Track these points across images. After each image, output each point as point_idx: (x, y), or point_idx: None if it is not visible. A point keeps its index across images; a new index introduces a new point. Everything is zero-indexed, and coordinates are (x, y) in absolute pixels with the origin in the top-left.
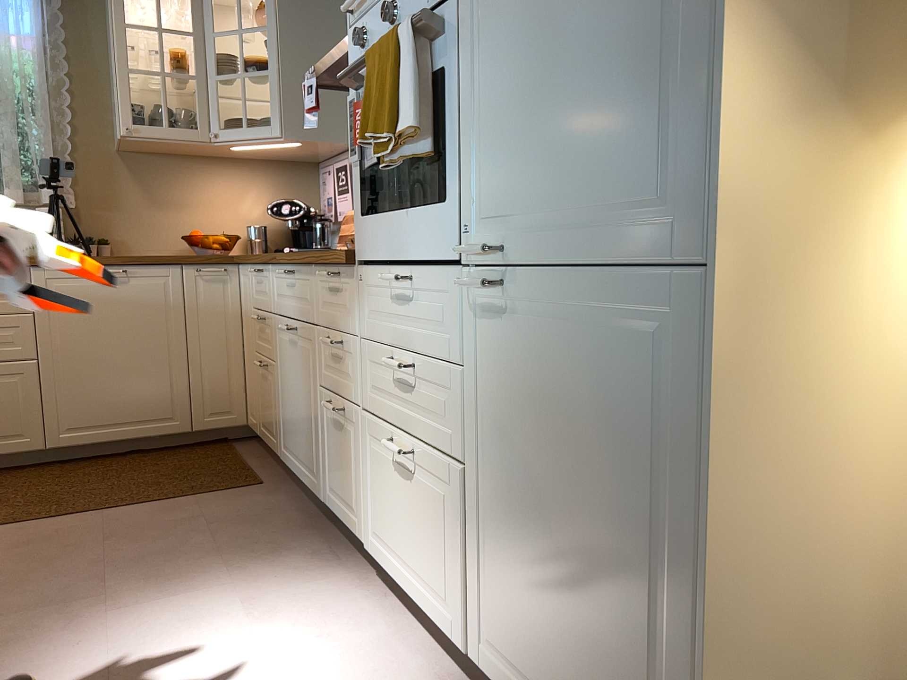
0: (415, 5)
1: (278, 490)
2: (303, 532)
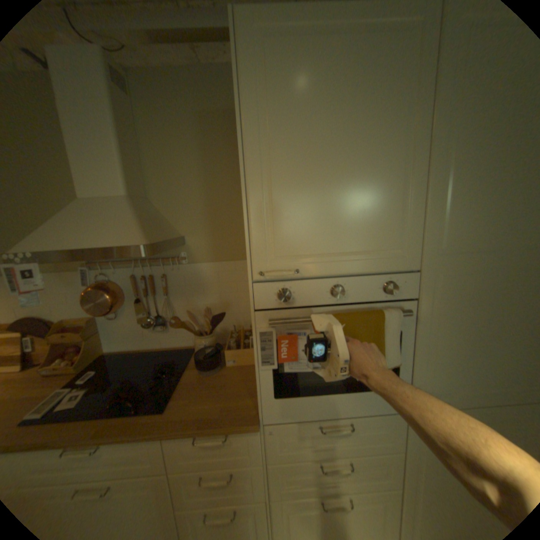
0: (364, 293)
1: None
2: None
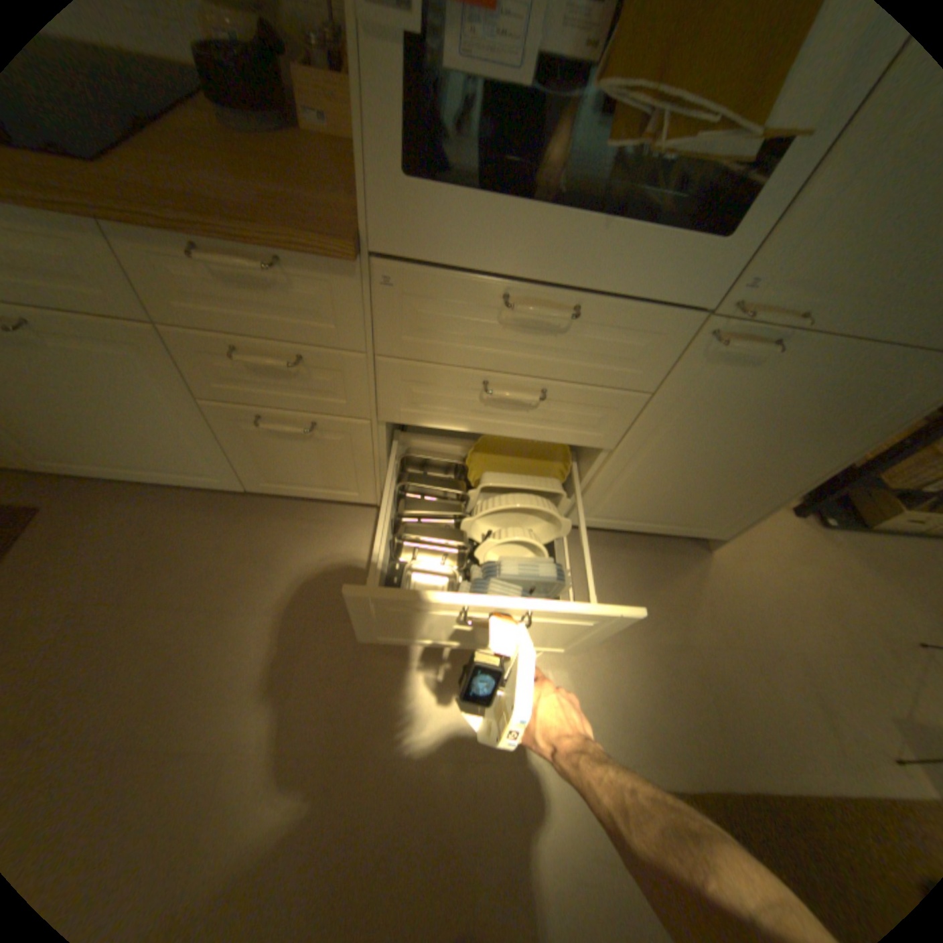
0: None
1: (79, 501)
2: (236, 523)
